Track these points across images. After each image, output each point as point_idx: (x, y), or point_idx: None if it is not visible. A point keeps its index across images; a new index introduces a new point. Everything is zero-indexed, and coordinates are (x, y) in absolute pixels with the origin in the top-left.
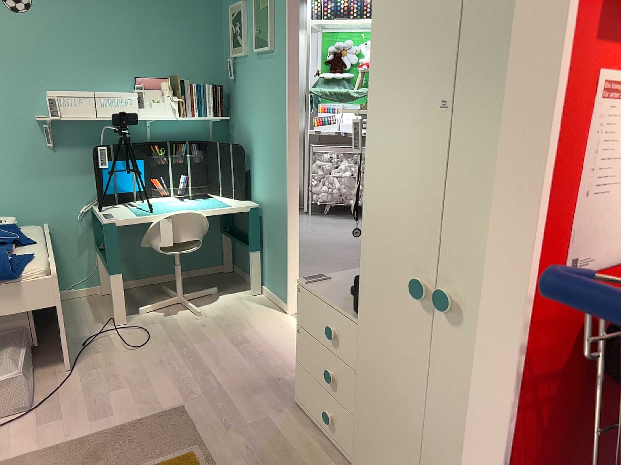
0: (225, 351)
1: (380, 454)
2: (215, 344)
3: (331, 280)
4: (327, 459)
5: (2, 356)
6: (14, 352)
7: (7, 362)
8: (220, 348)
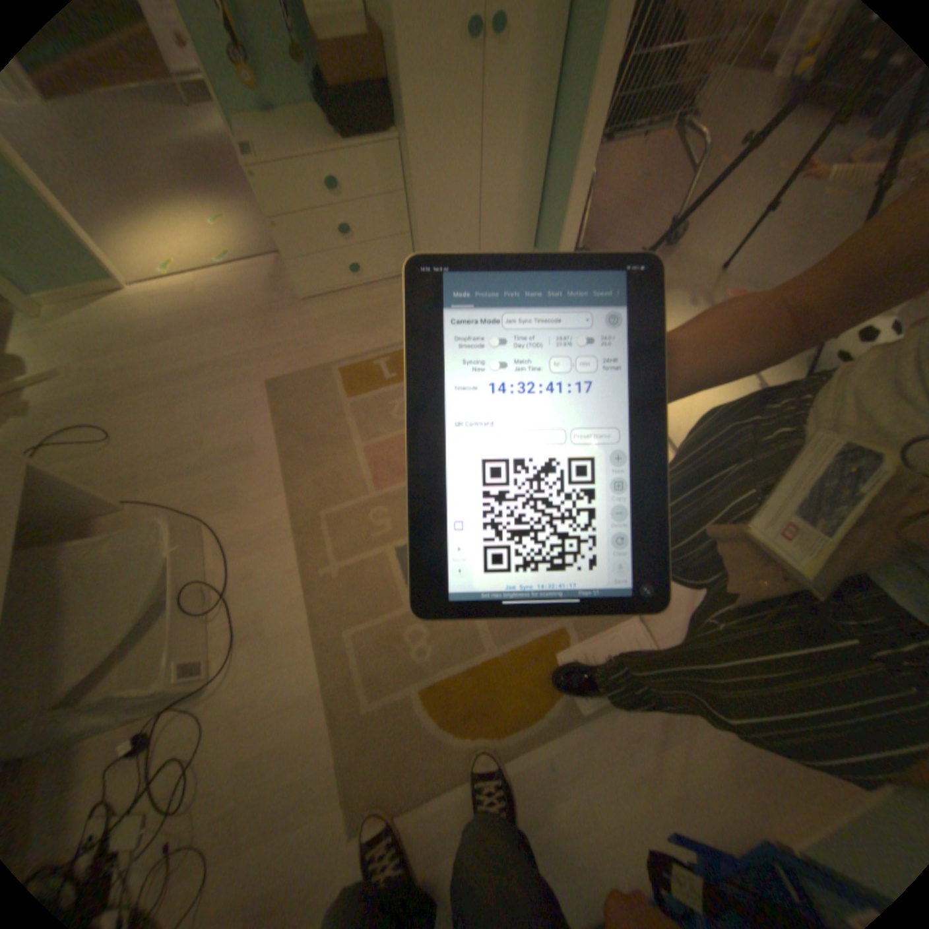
0: (174, 348)
1: (444, 219)
2: (151, 357)
3: (256, 143)
4: (376, 291)
5: (79, 562)
6: (77, 548)
7: (112, 543)
8: (162, 353)
